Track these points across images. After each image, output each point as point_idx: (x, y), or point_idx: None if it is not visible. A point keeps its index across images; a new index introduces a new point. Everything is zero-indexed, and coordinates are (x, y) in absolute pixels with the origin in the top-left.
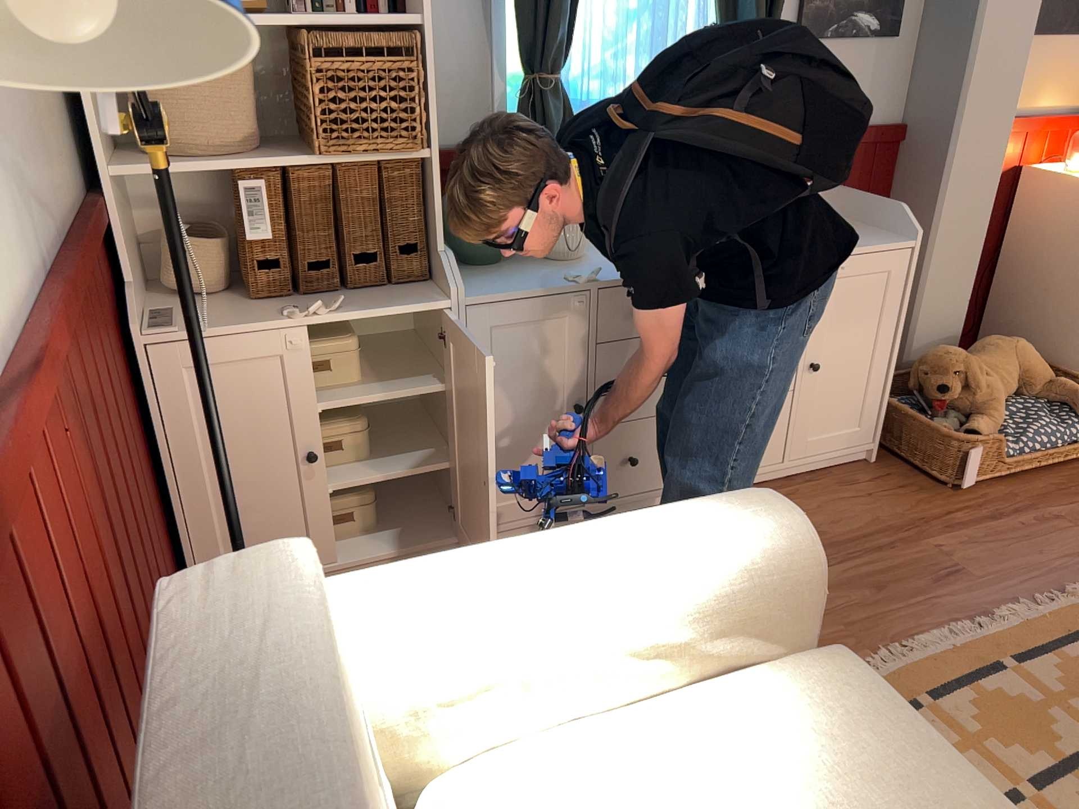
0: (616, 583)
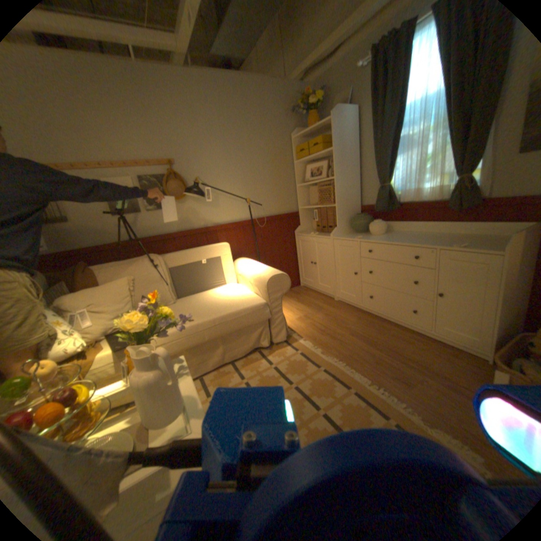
0: (253, 269)
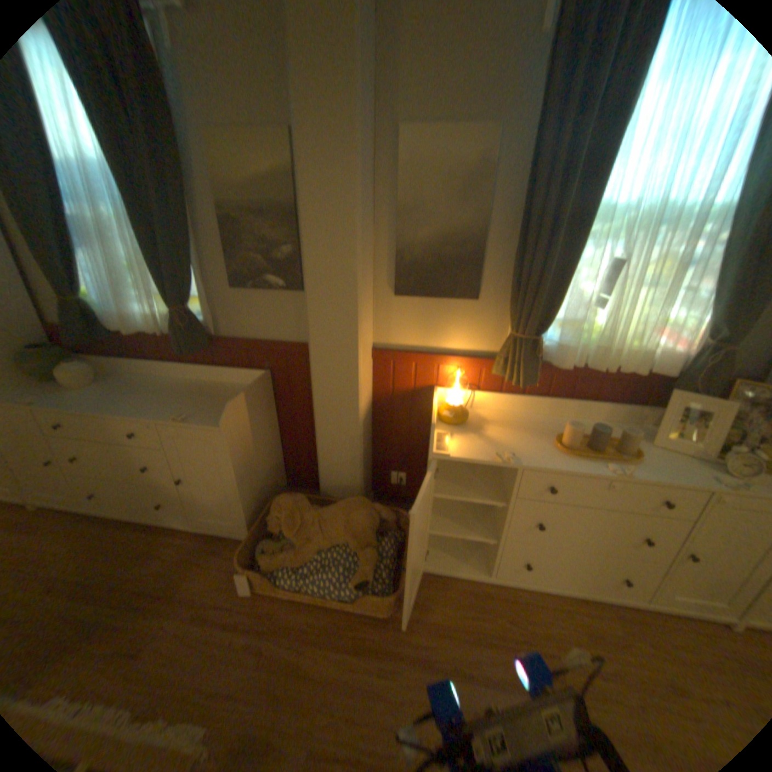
0: None
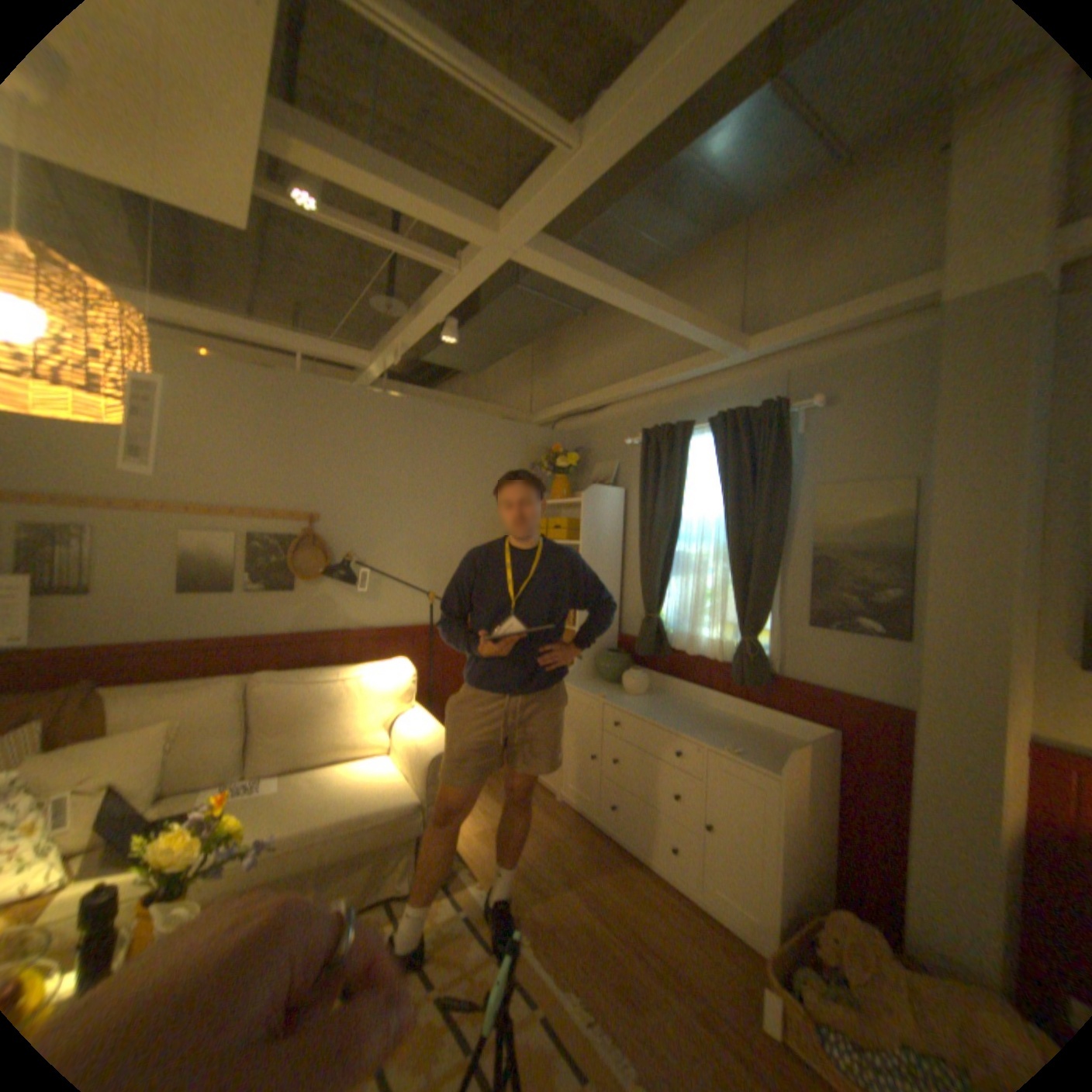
0: (411, 731)
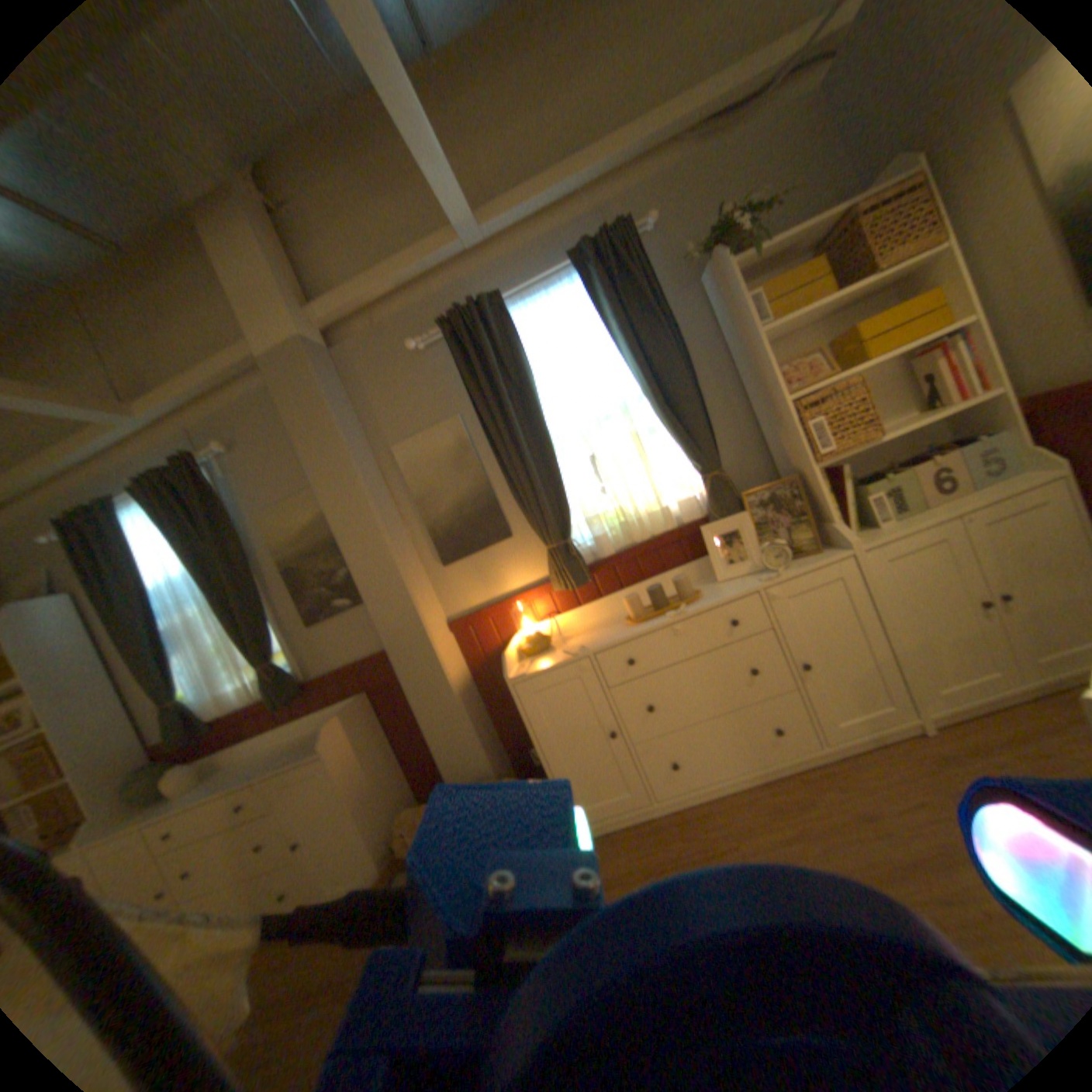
0: None
